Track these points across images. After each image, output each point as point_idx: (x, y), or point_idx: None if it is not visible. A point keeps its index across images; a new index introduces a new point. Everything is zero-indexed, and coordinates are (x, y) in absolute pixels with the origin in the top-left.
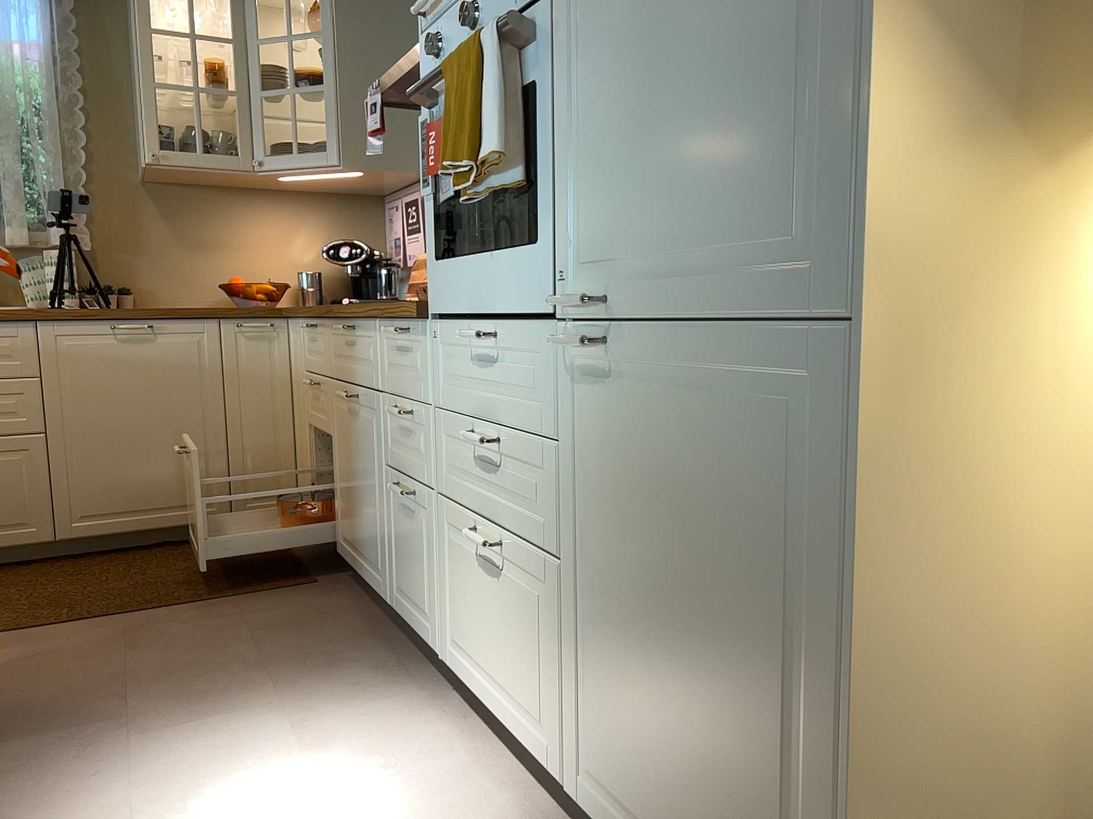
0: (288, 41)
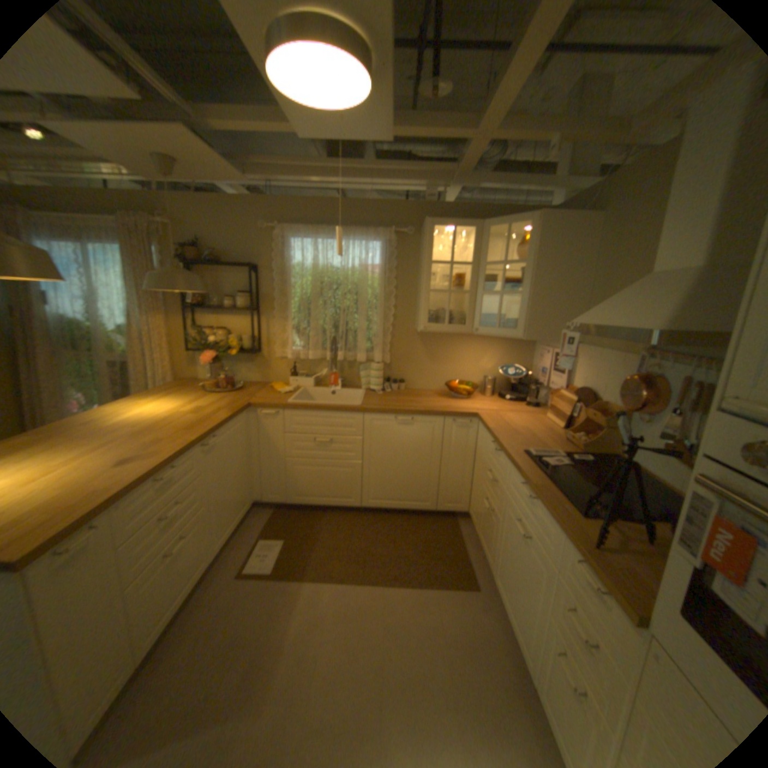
0: (504, 264)
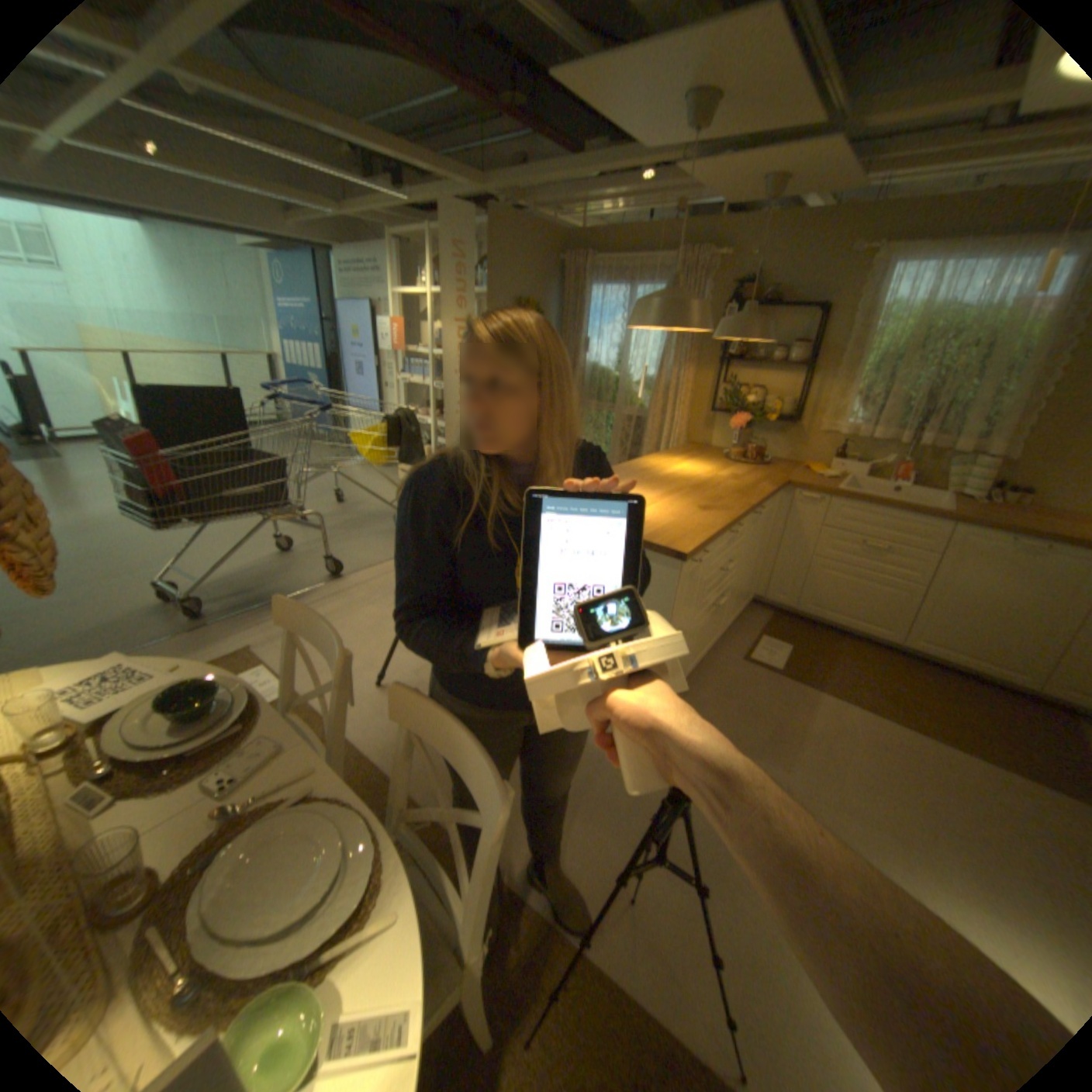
0: None
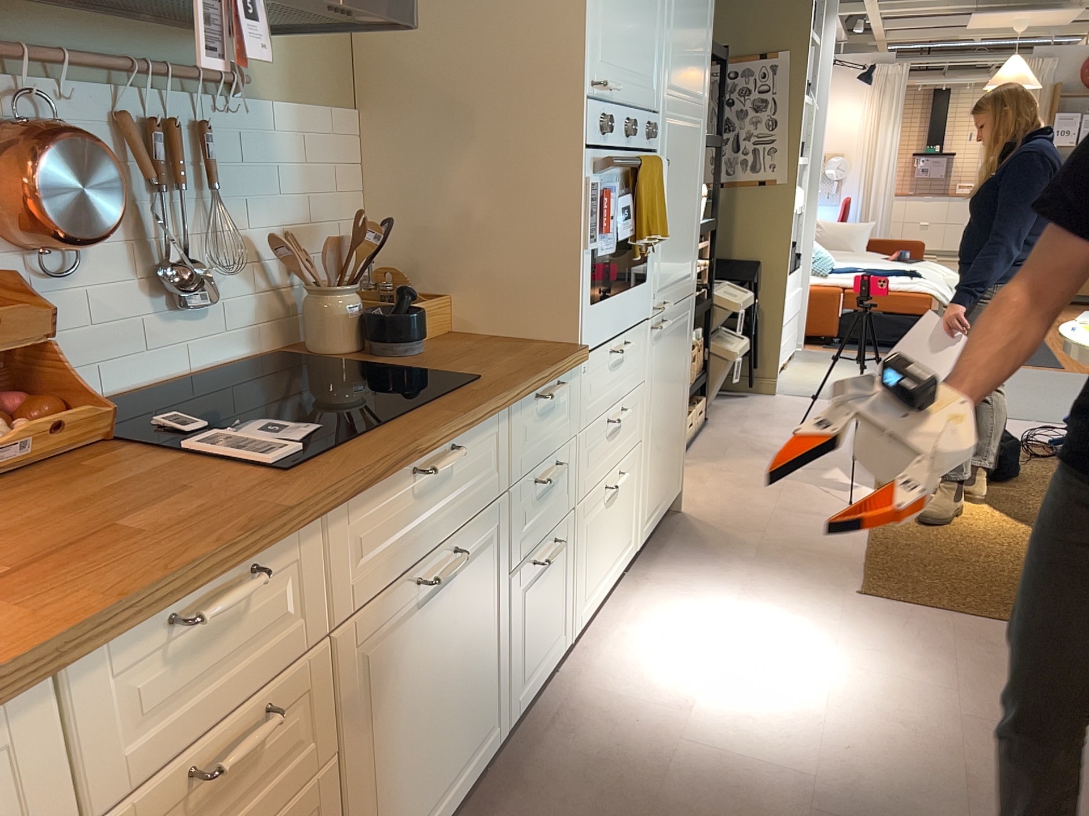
0: None
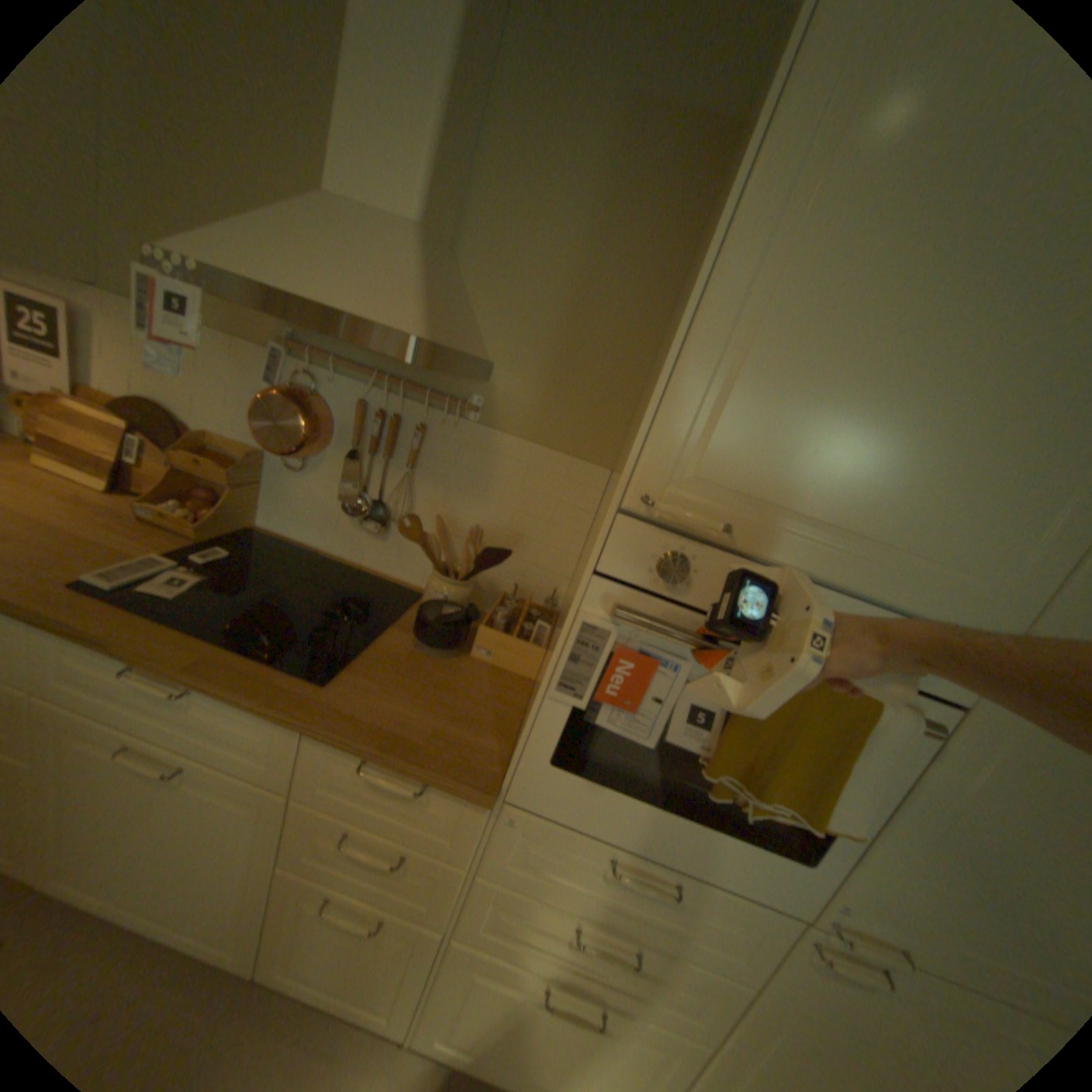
0: None
